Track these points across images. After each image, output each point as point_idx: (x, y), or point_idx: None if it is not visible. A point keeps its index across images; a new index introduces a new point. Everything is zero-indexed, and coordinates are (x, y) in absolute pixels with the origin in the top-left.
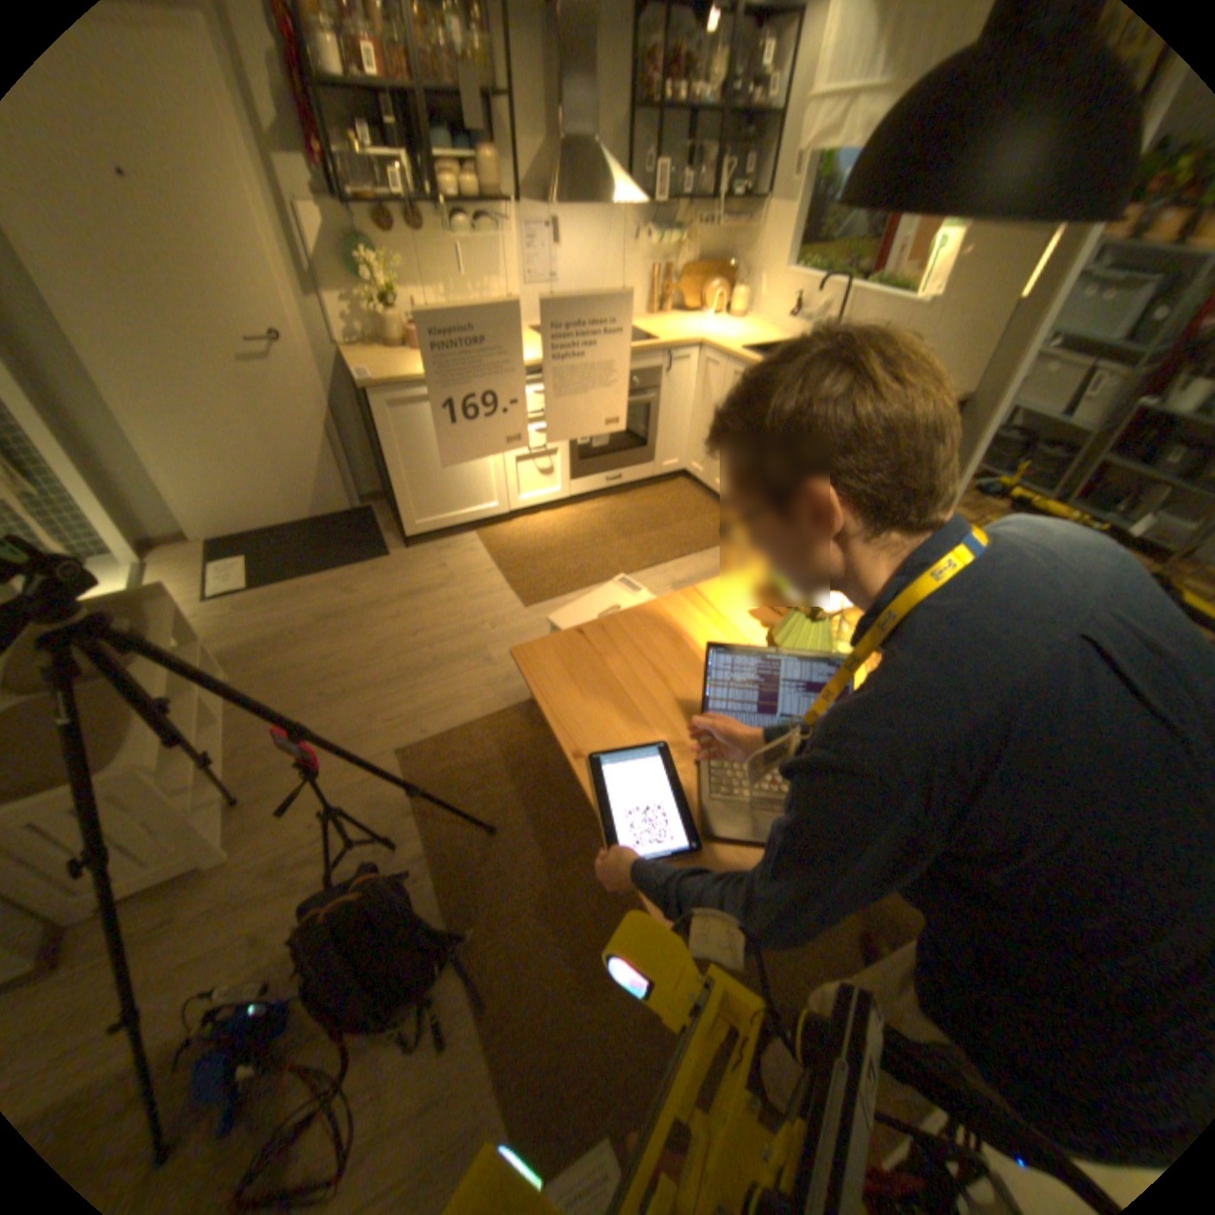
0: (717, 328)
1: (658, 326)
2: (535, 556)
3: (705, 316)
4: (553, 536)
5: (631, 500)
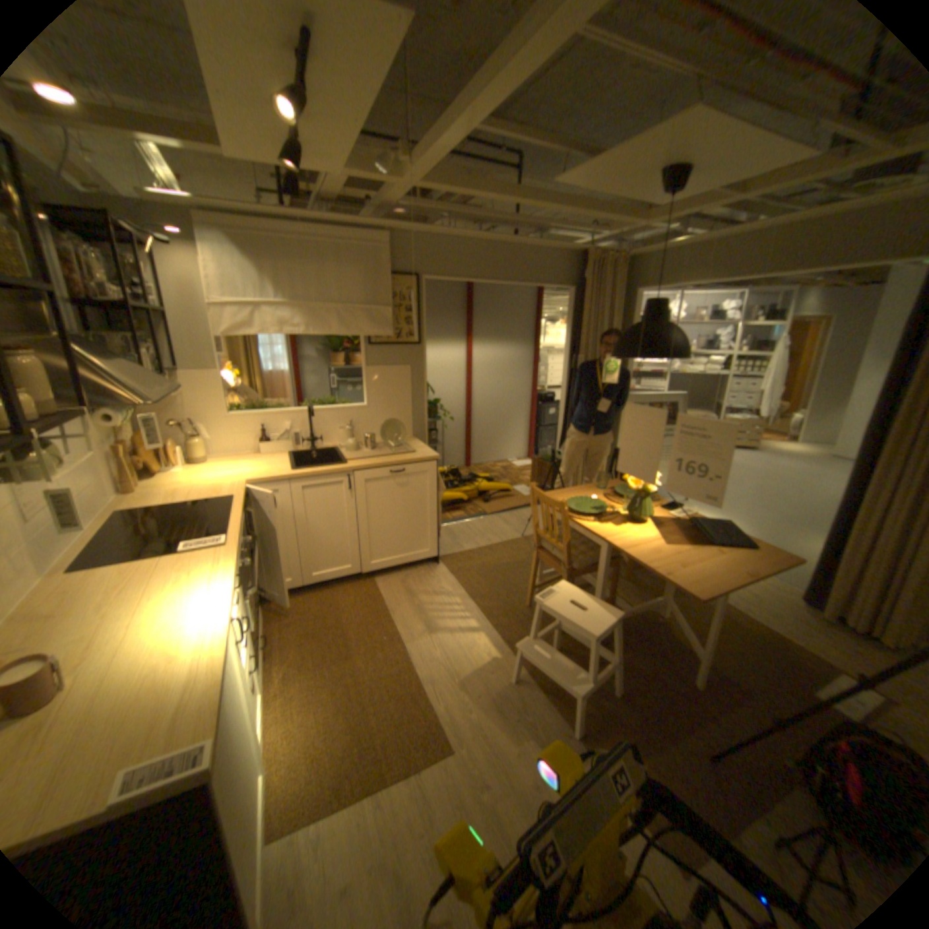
0: (225, 472)
1: (184, 494)
2: (362, 746)
3: (176, 473)
4: (322, 727)
5: (280, 649)
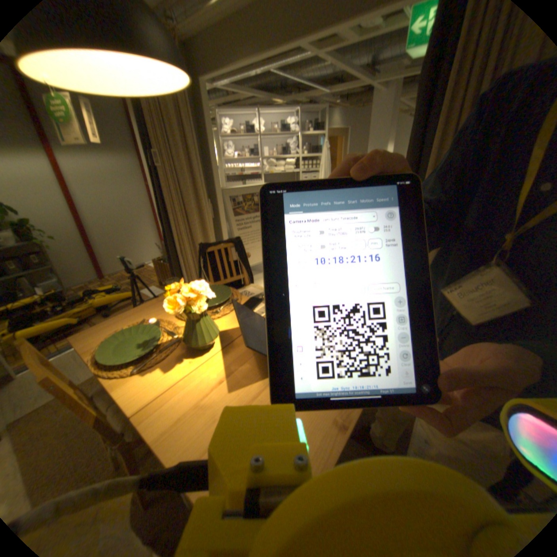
0: None
1: None
2: None
3: None
4: None
5: None
